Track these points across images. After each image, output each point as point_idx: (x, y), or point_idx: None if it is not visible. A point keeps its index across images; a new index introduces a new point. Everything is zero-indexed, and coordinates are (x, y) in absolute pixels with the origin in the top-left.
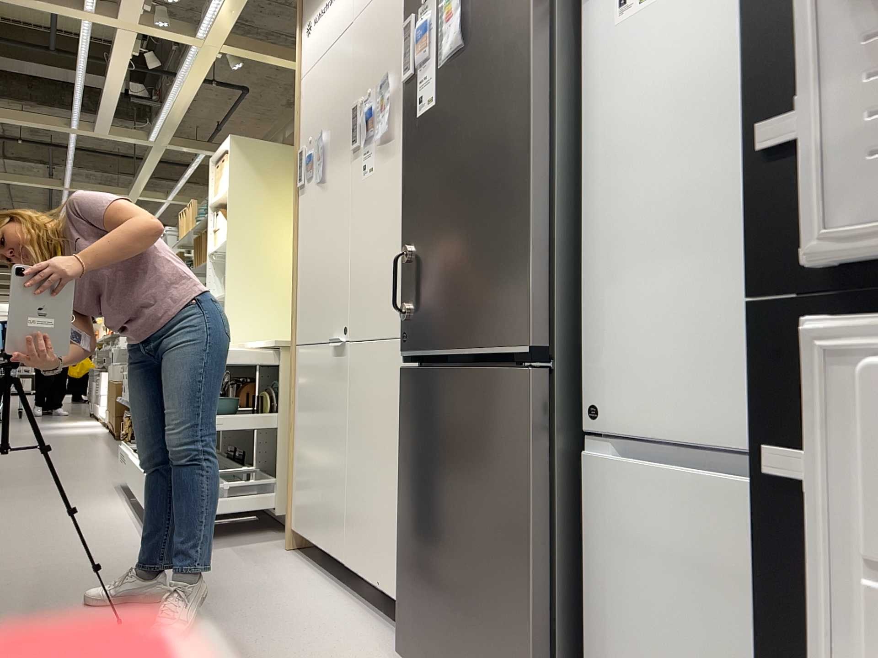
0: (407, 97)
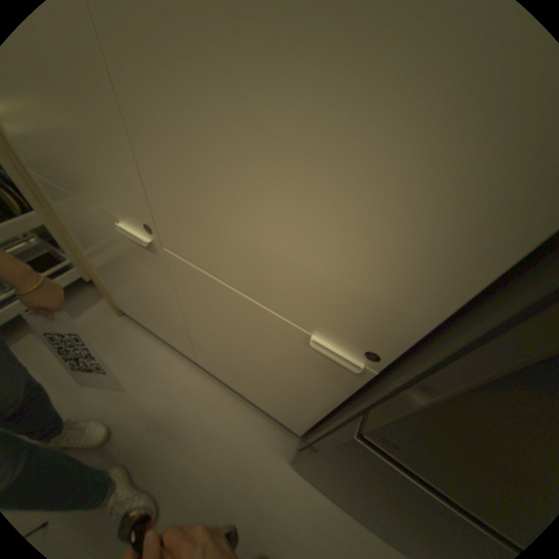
0: None
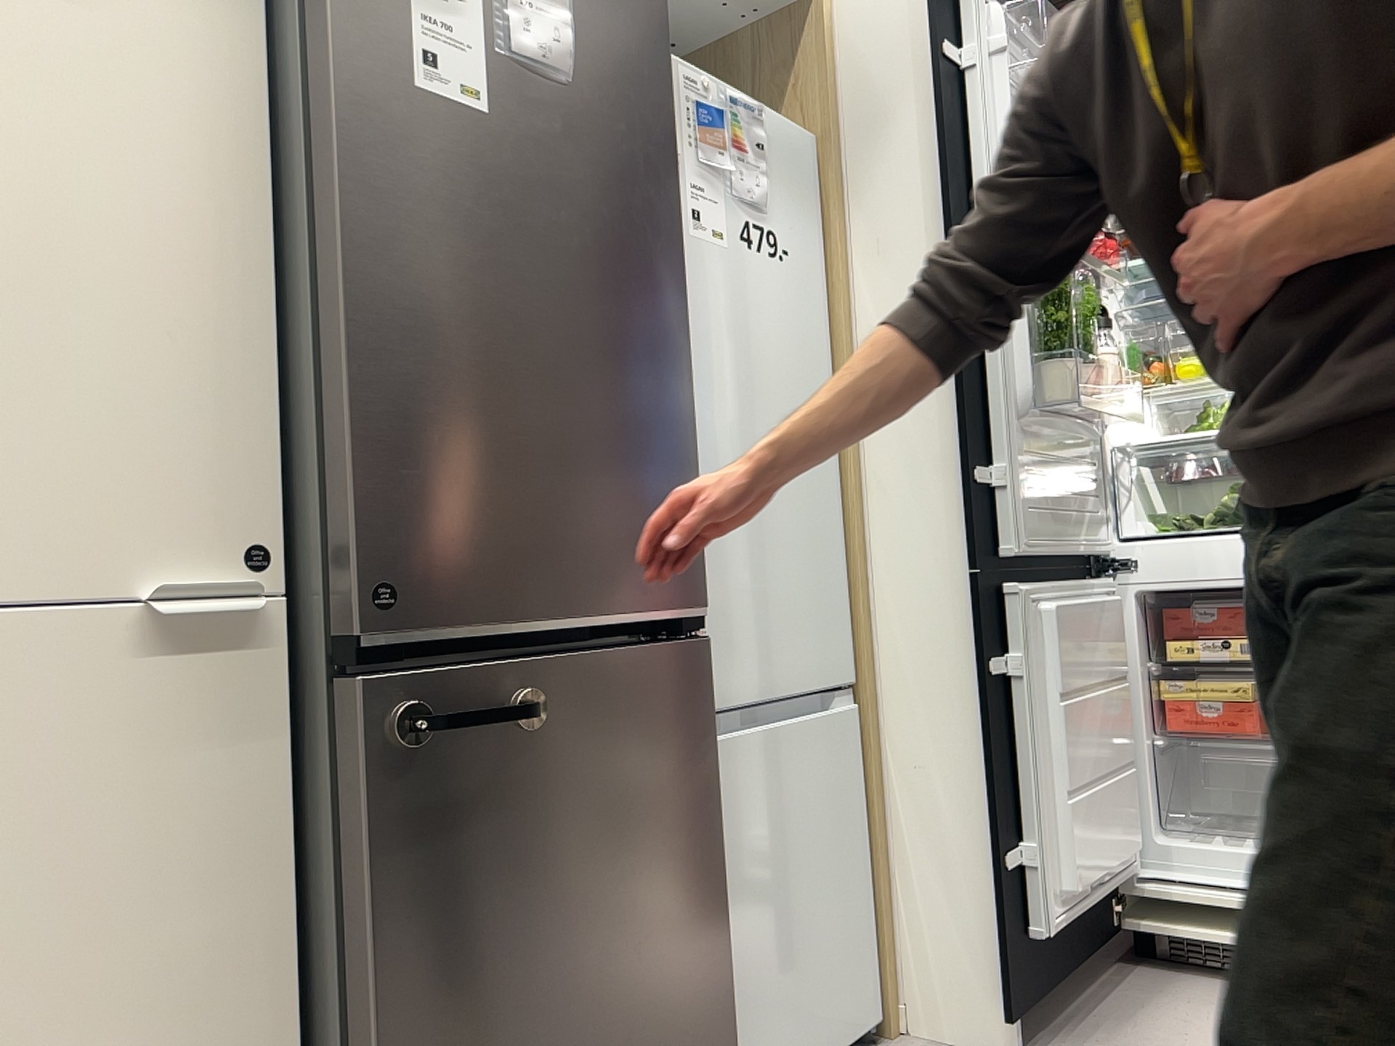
0: None
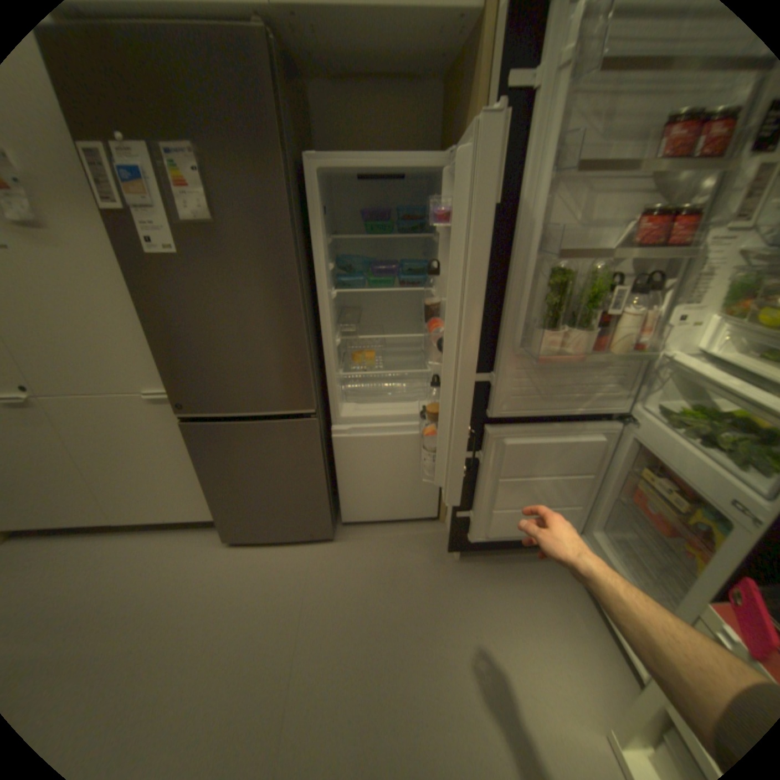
0: (115, 225)
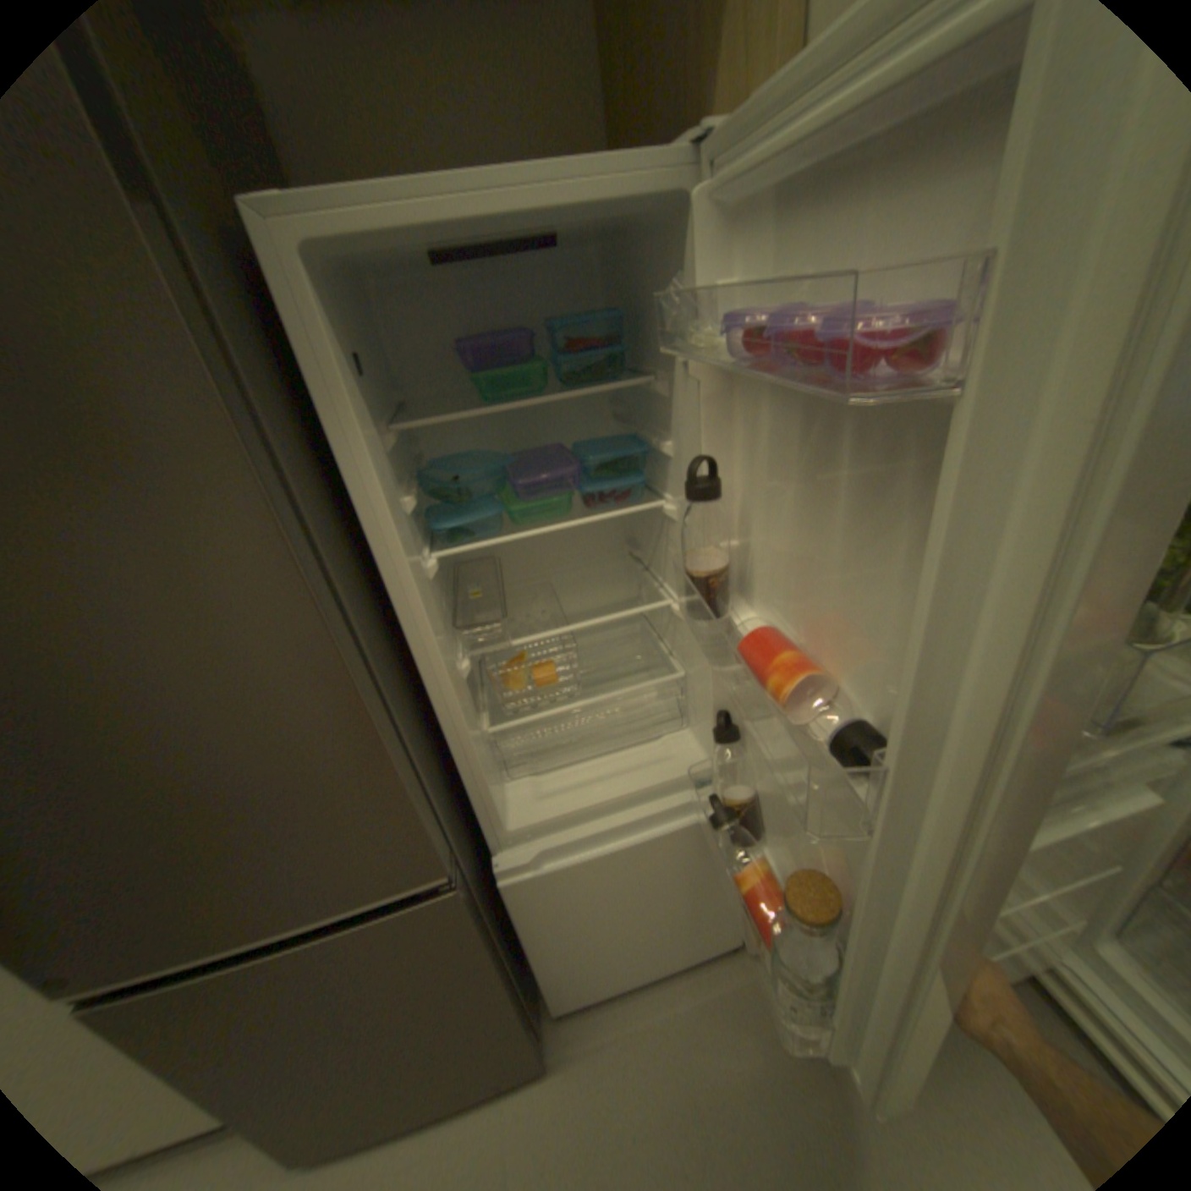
0: None
